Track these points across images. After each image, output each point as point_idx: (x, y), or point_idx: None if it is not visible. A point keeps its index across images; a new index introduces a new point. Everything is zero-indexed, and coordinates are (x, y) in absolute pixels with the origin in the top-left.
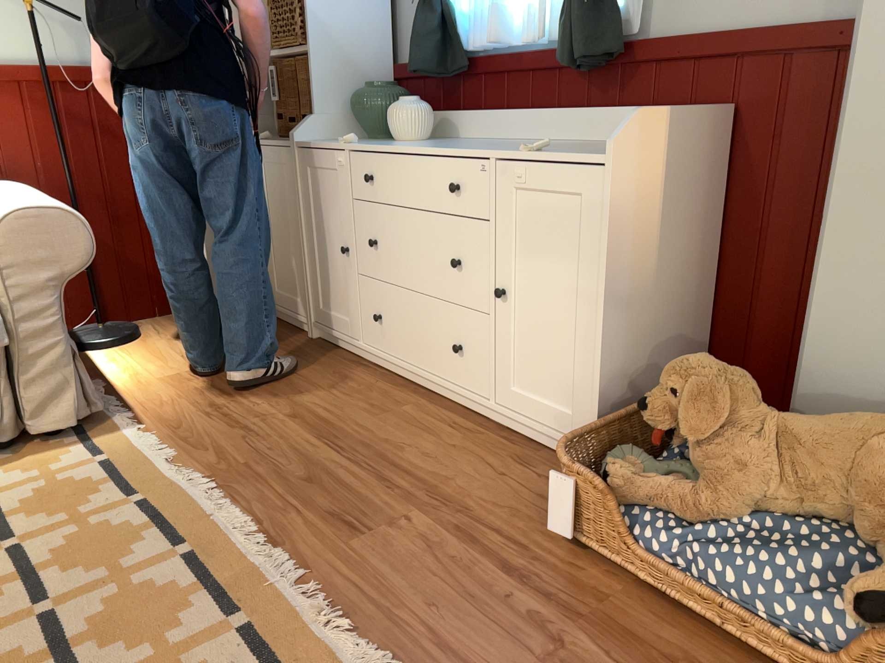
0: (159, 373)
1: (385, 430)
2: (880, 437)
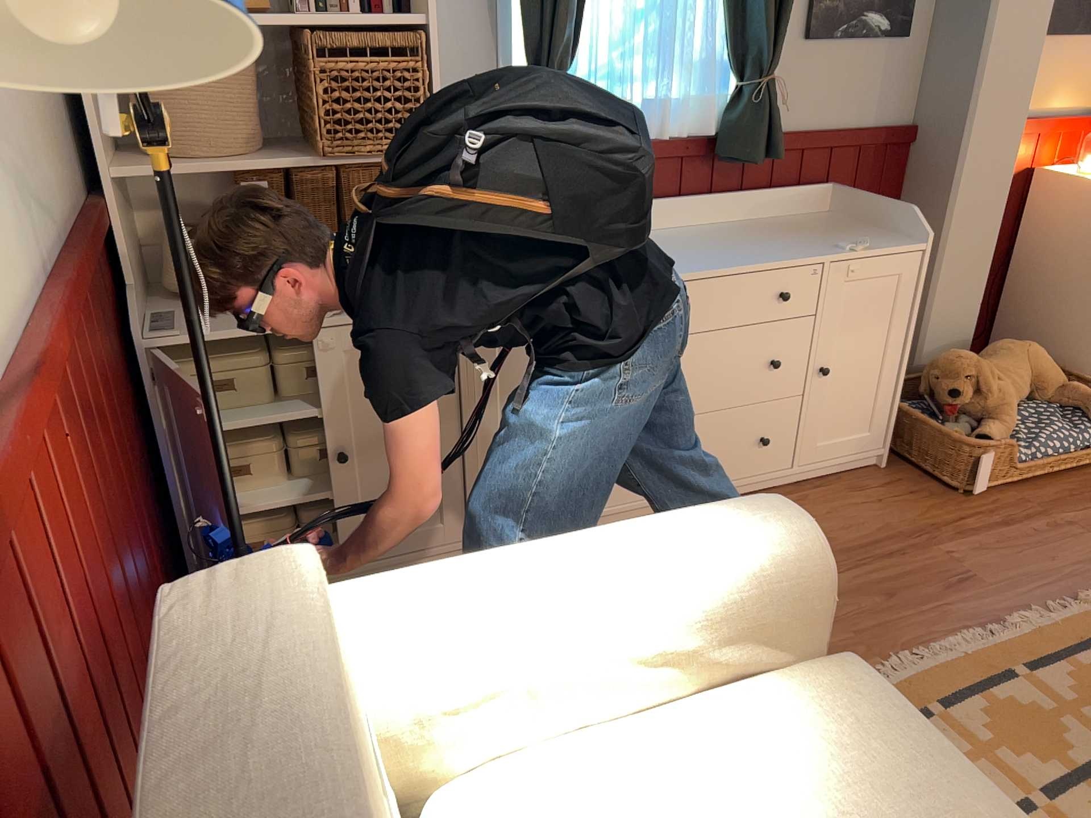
0: None
1: None
2: (1028, 352)
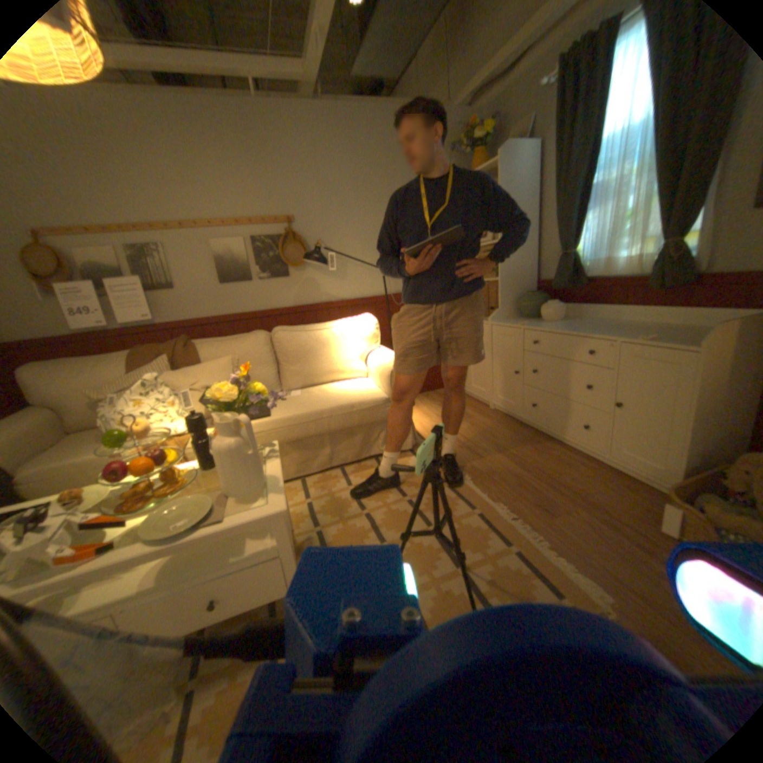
0: (430, 423)
1: (549, 463)
2: None
